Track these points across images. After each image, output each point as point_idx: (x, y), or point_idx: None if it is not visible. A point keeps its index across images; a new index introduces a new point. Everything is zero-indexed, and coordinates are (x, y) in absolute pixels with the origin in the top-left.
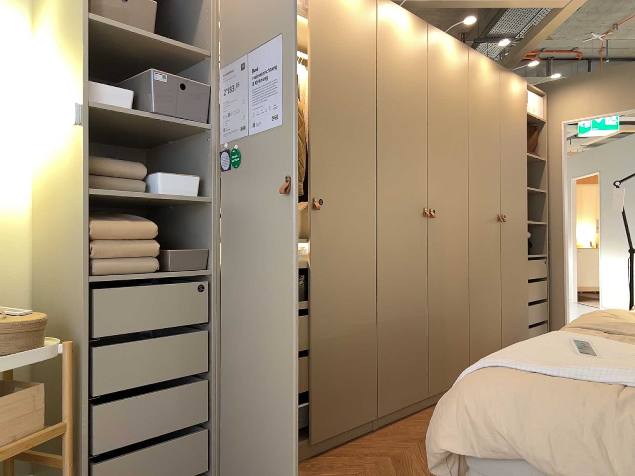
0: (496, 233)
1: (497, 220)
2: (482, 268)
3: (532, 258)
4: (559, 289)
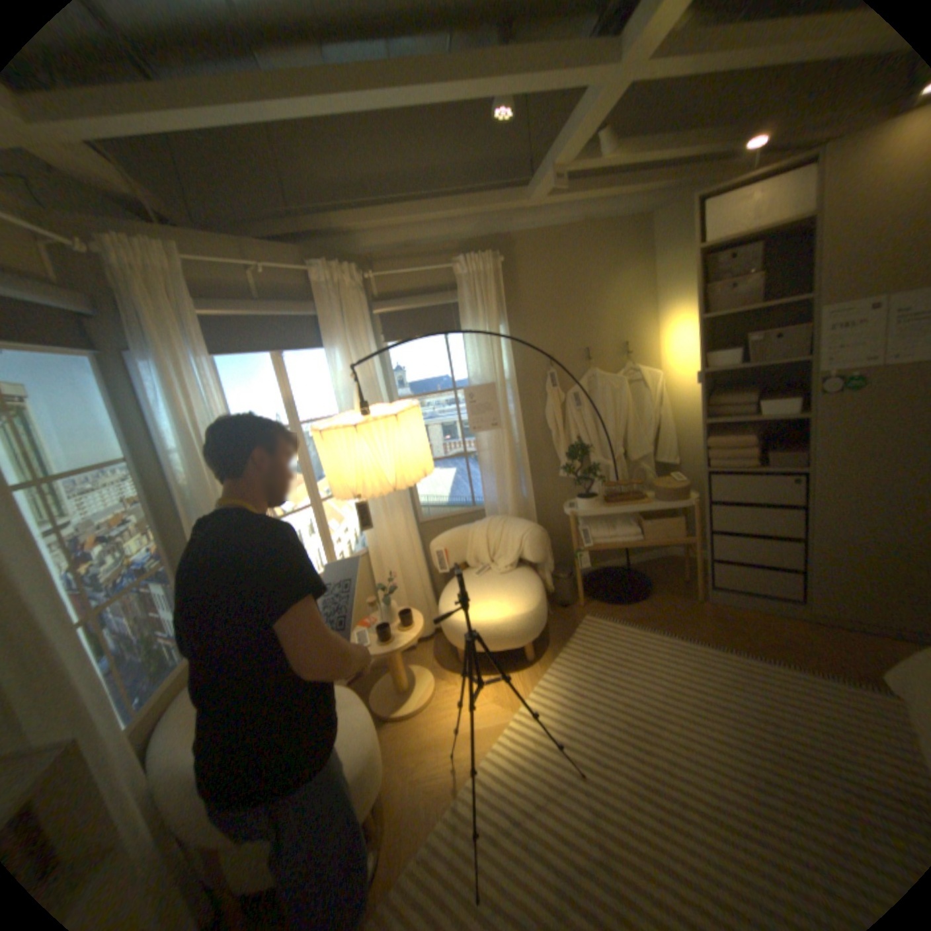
0: None
1: None
2: None
3: None
4: None
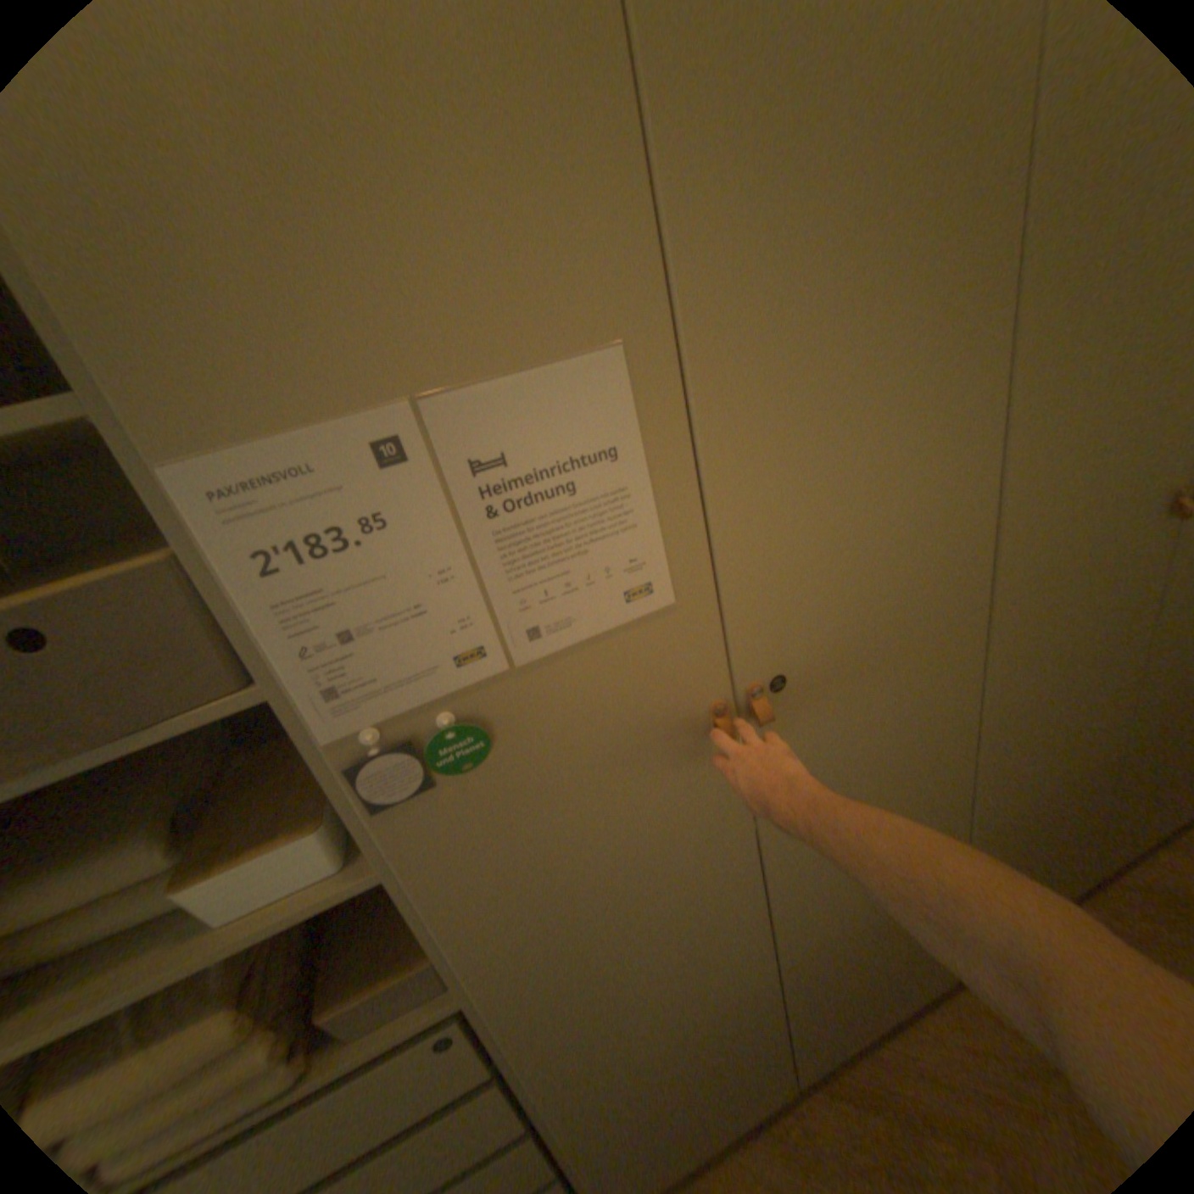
0: None
1: None
2: None
3: None
4: None
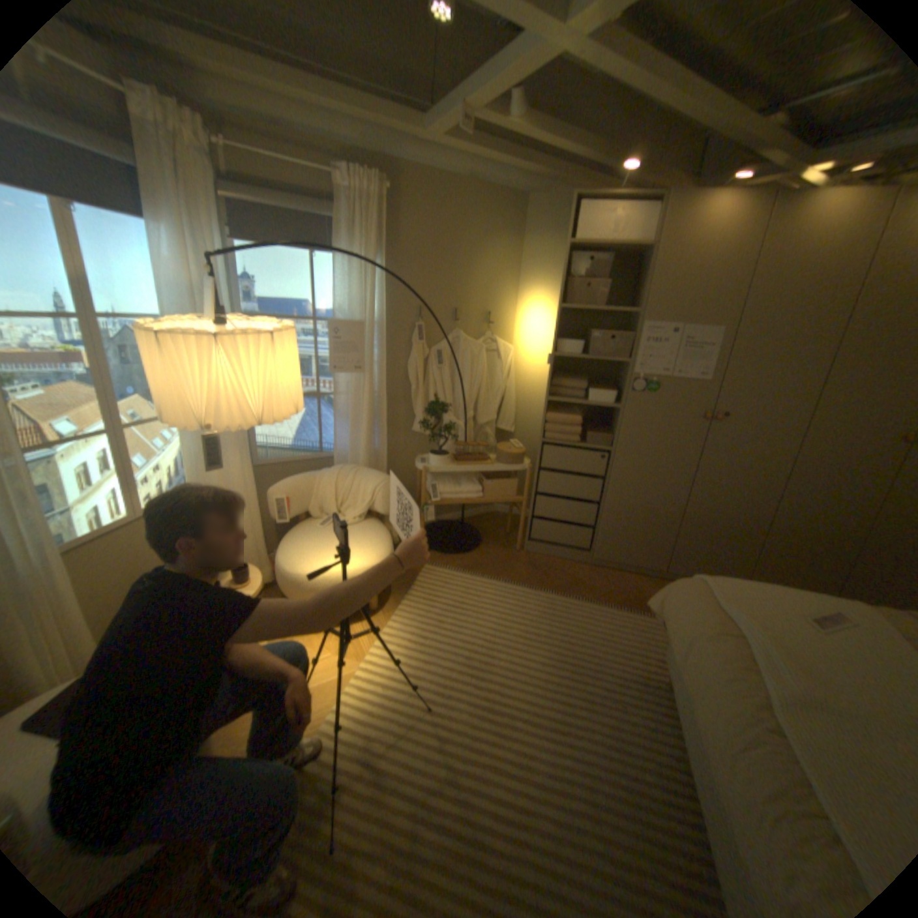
0: None
1: None
2: None
3: None
4: None
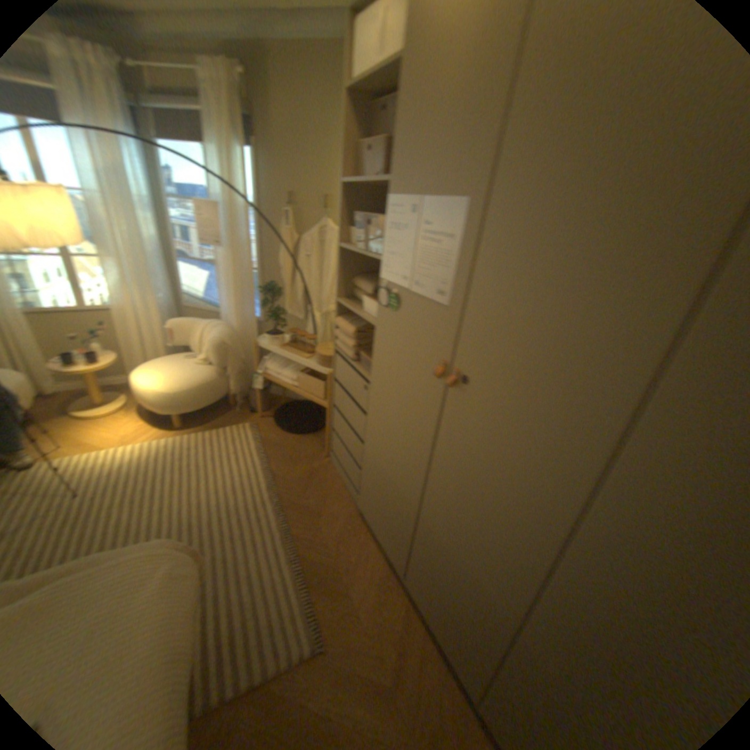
0: None
1: None
2: None
3: None
4: None
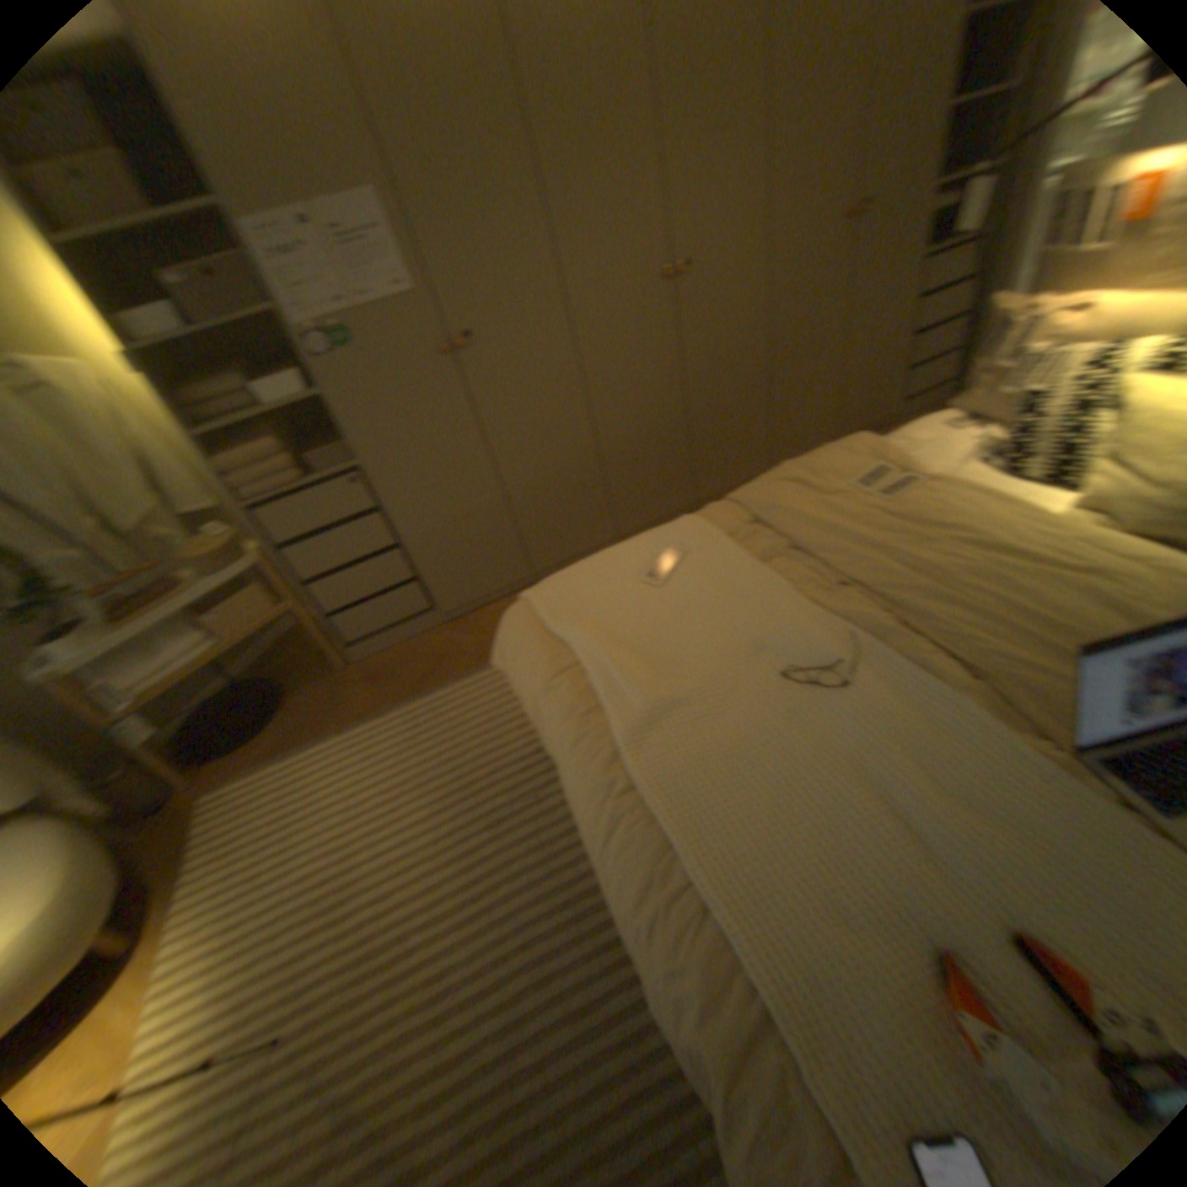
0: (854, 240)
1: (856, 214)
2: (810, 313)
3: (957, 246)
4: (1007, 291)
